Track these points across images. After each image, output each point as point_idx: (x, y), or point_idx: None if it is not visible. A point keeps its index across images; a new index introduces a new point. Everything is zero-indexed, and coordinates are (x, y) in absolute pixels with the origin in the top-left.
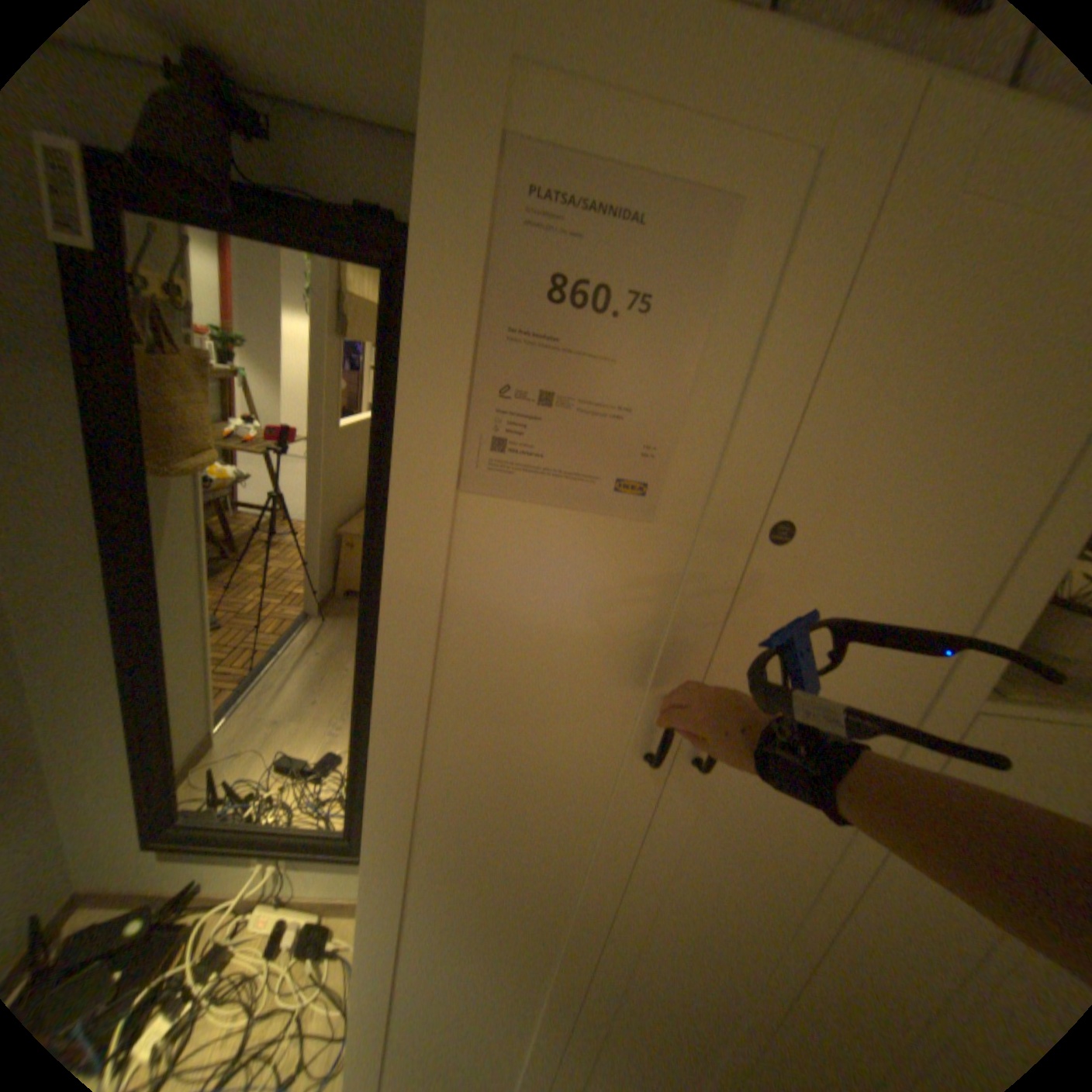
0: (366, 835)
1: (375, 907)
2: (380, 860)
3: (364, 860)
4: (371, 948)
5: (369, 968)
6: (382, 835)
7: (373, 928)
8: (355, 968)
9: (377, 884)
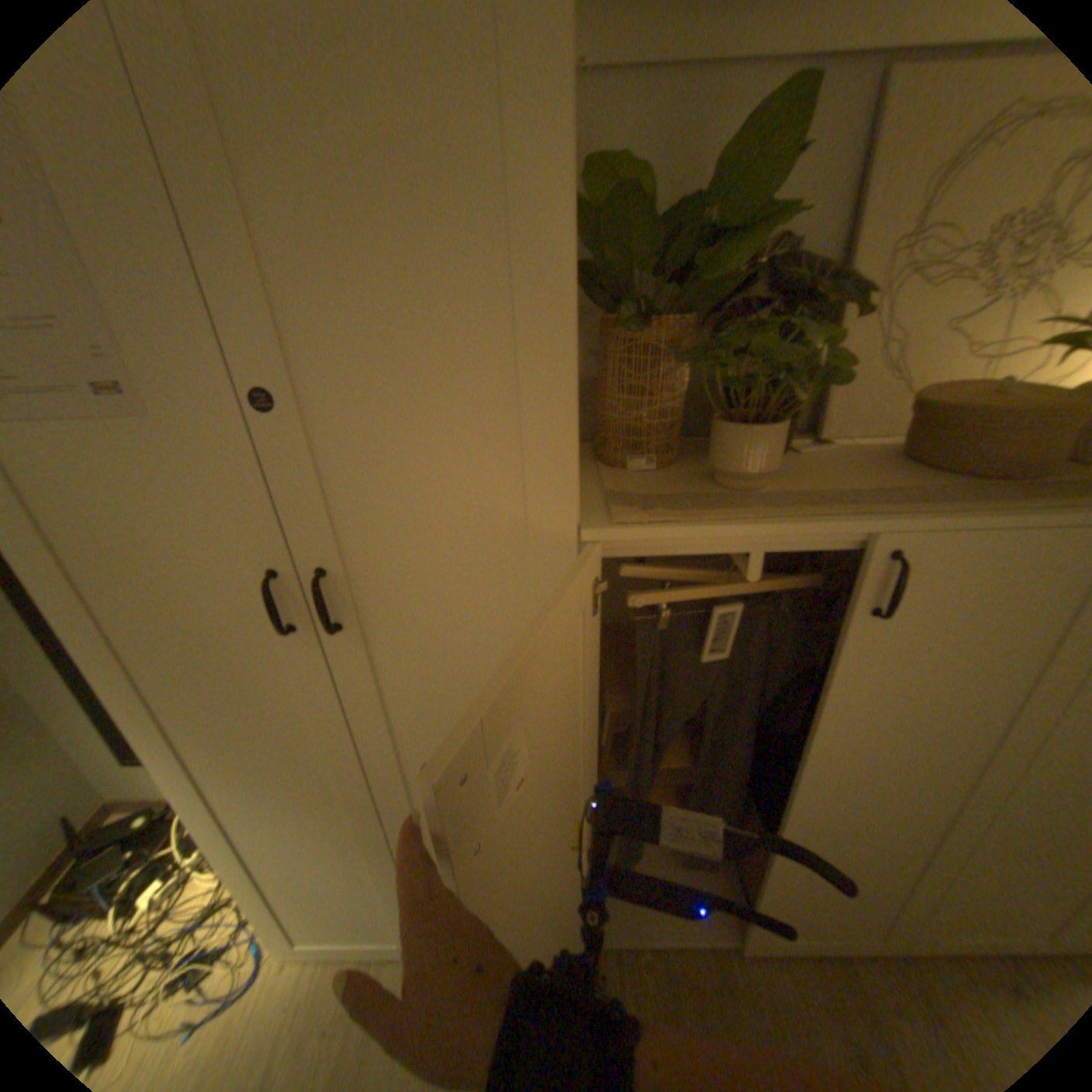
0: (116, 719)
1: (166, 776)
2: (142, 738)
3: (130, 739)
4: (187, 809)
5: (197, 824)
6: (129, 718)
7: (177, 793)
8: (186, 825)
9: (154, 757)
